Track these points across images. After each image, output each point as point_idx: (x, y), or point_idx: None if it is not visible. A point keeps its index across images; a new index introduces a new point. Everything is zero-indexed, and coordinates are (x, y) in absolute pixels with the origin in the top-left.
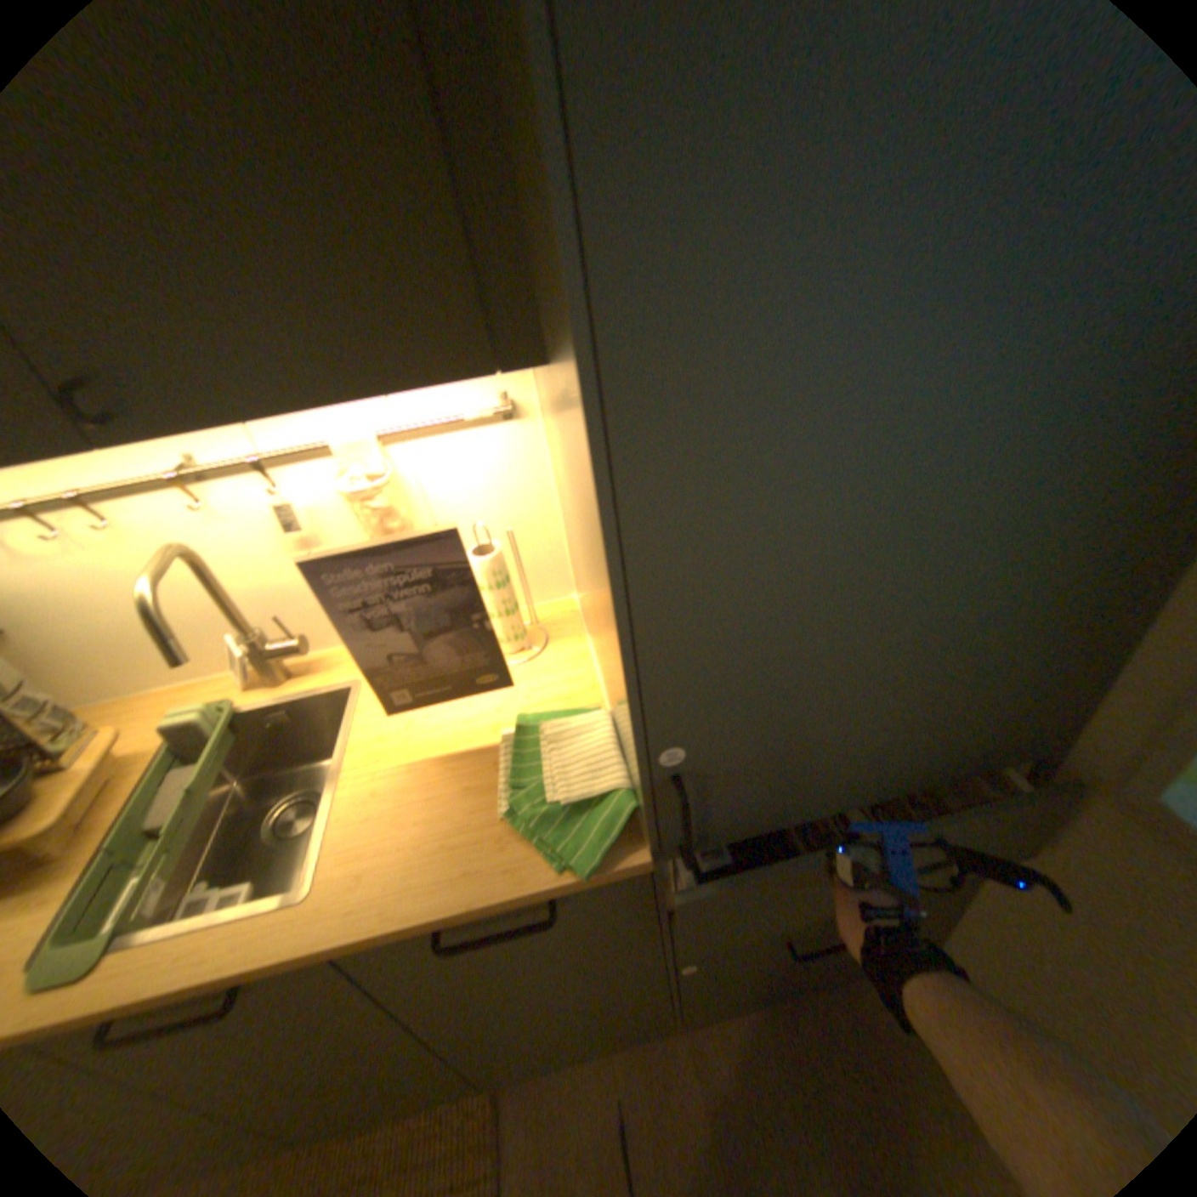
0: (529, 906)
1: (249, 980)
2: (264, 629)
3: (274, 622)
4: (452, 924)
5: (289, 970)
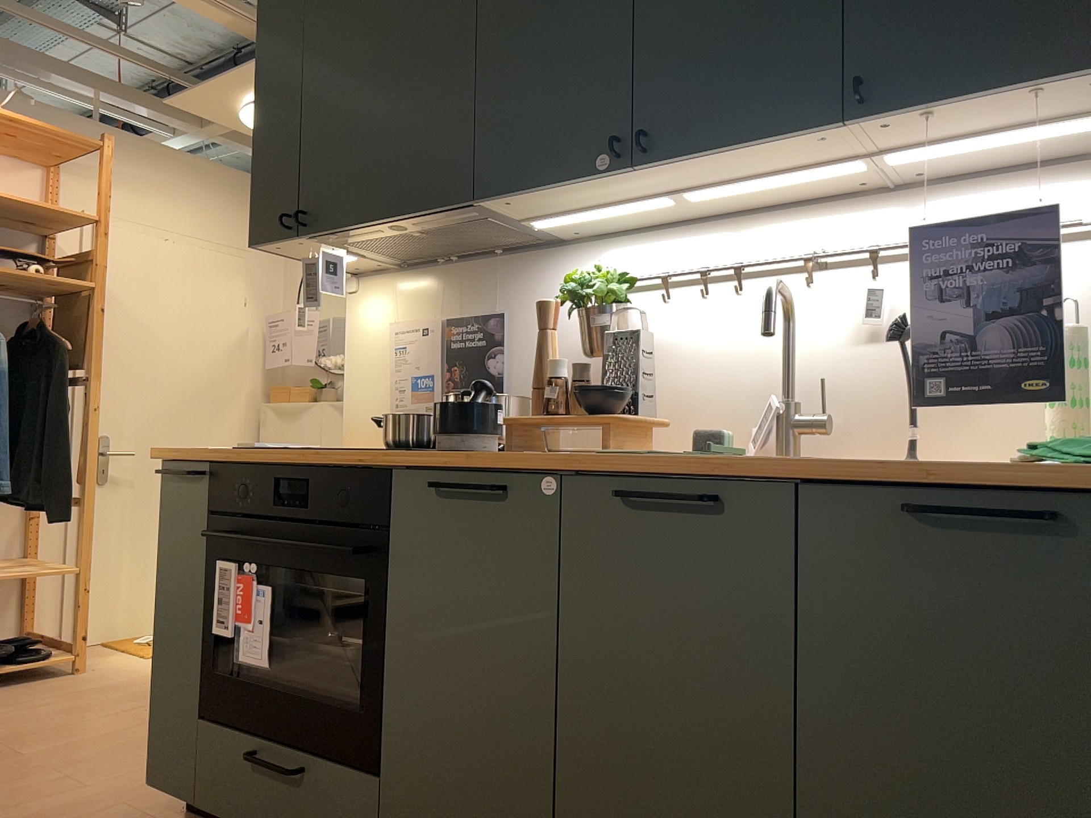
0: (1032, 474)
1: (745, 469)
2: (804, 402)
3: (822, 382)
4: (940, 475)
5: (779, 471)
